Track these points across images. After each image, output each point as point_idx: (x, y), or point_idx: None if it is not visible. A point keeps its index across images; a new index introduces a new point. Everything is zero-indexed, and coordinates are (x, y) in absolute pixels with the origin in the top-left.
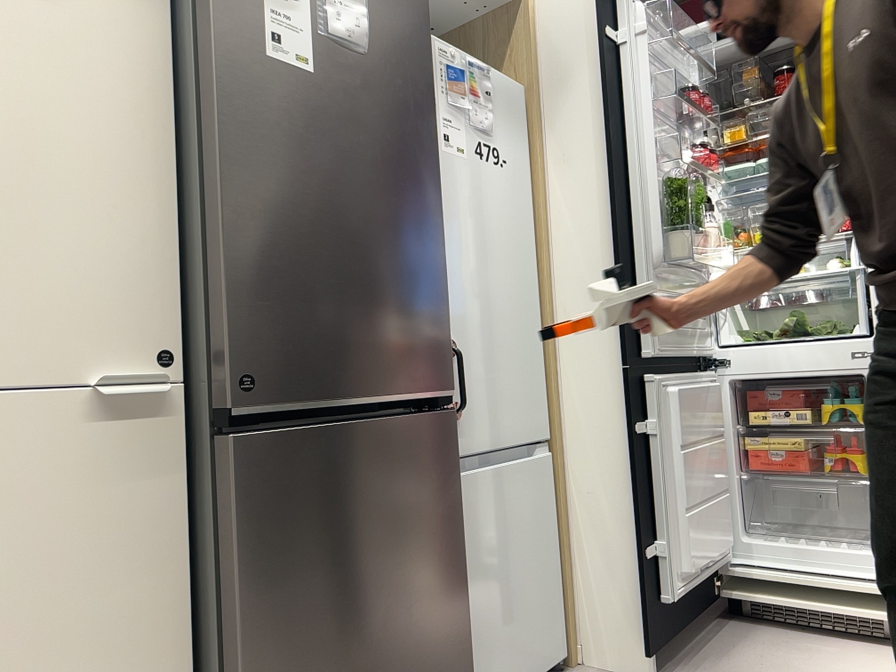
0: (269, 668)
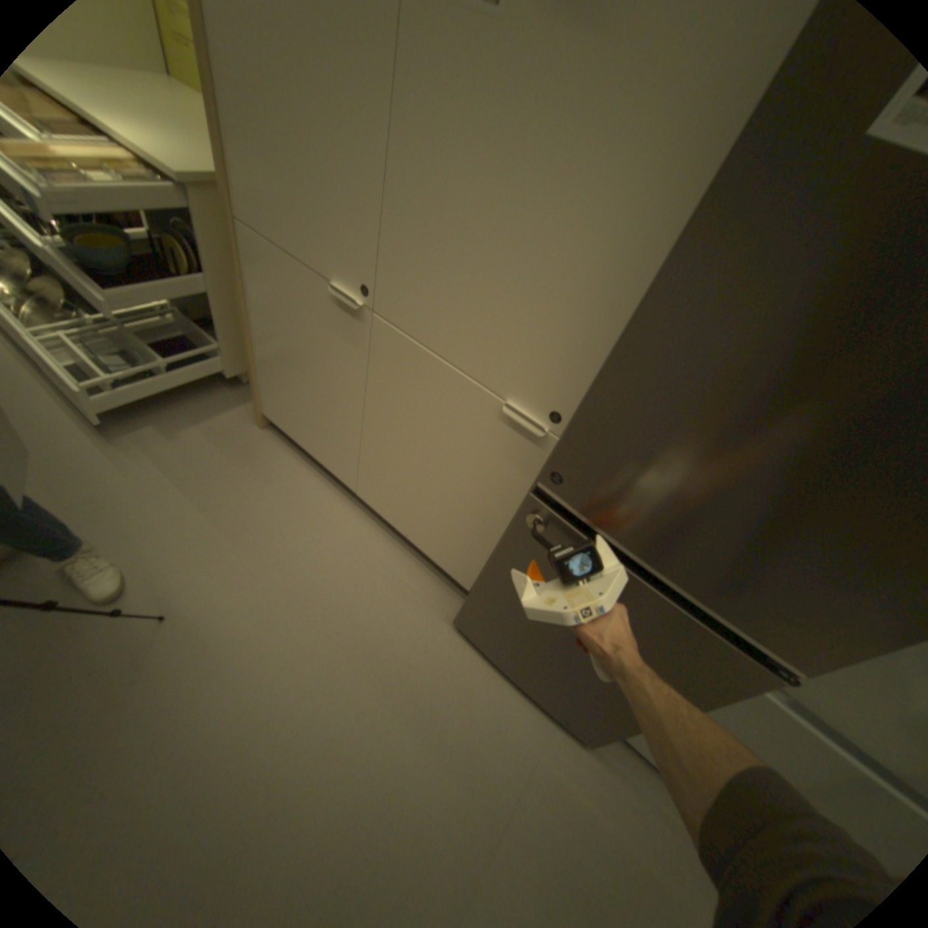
0: (499, 586)
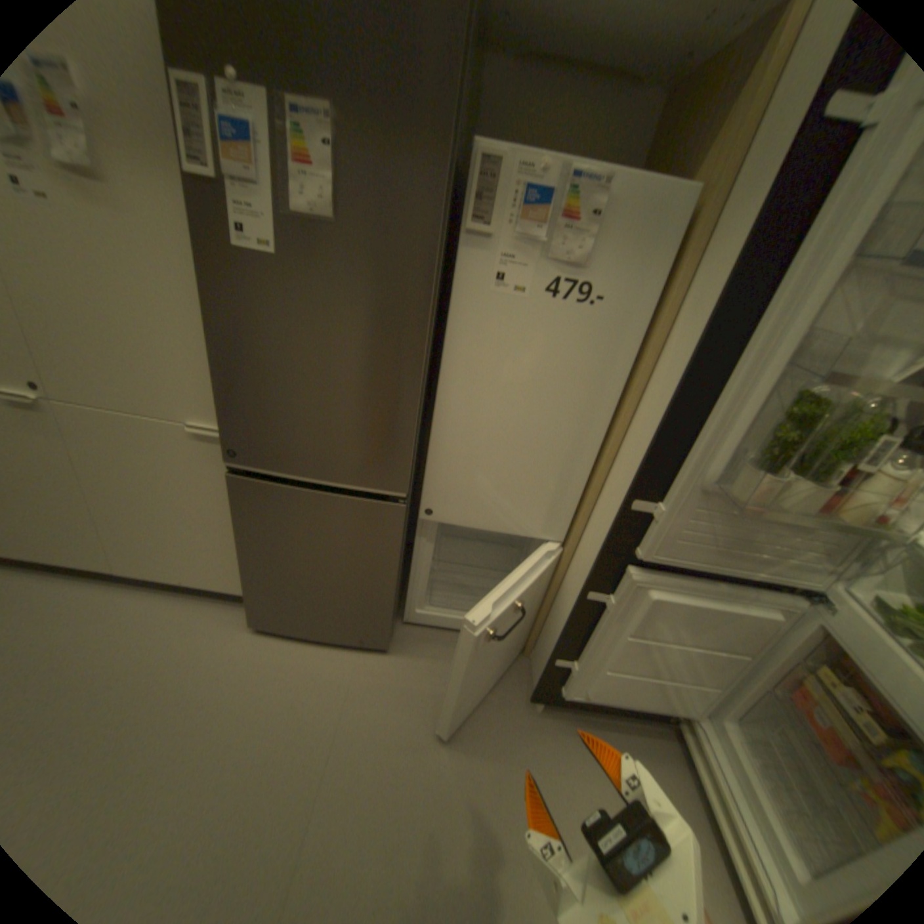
0: (253, 562)
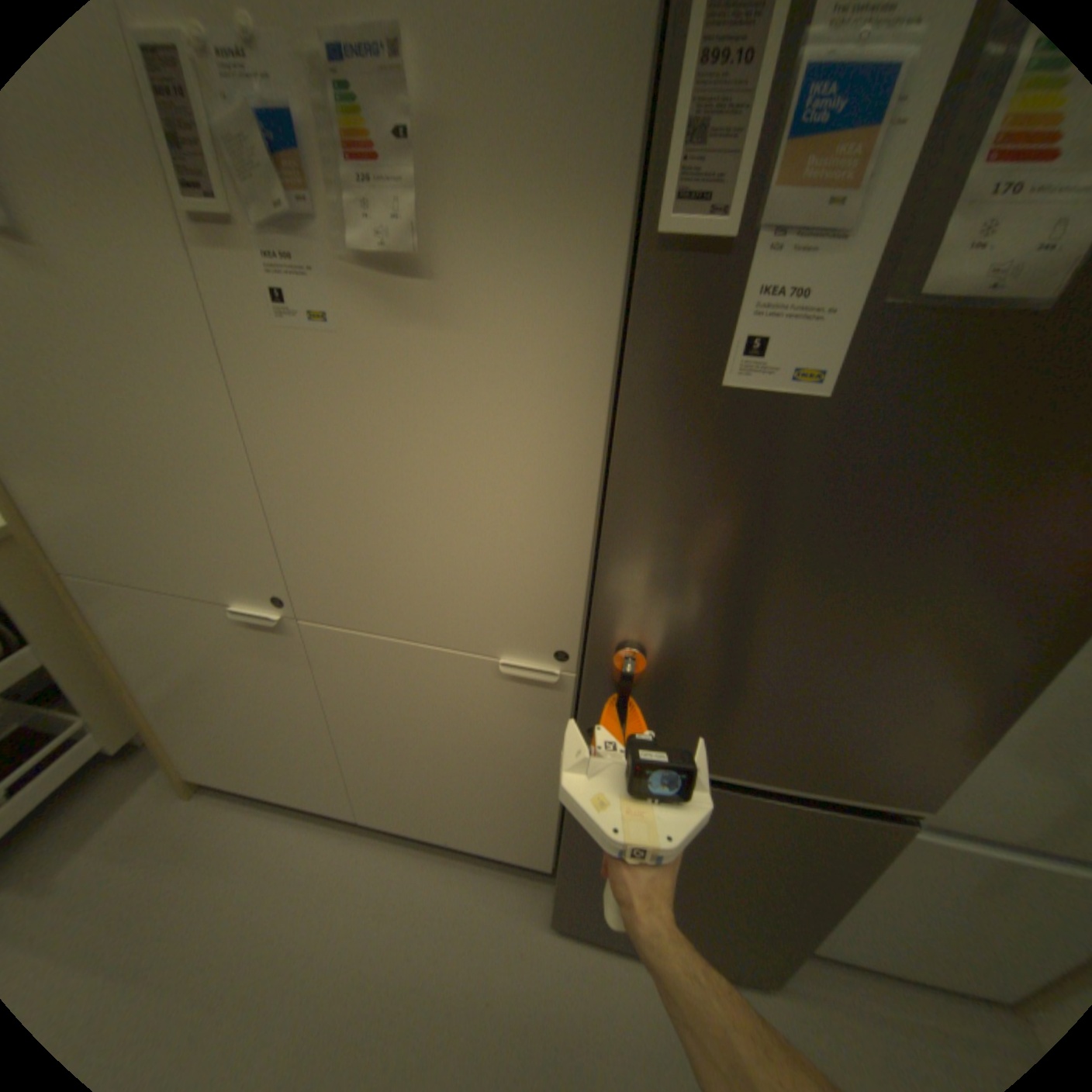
0: (585, 864)
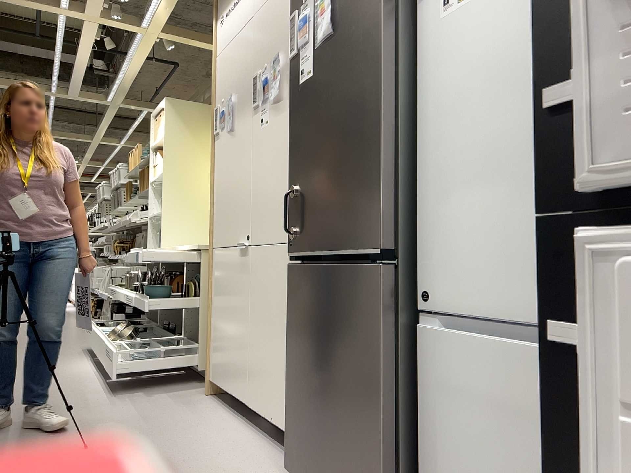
0: (292, 371)
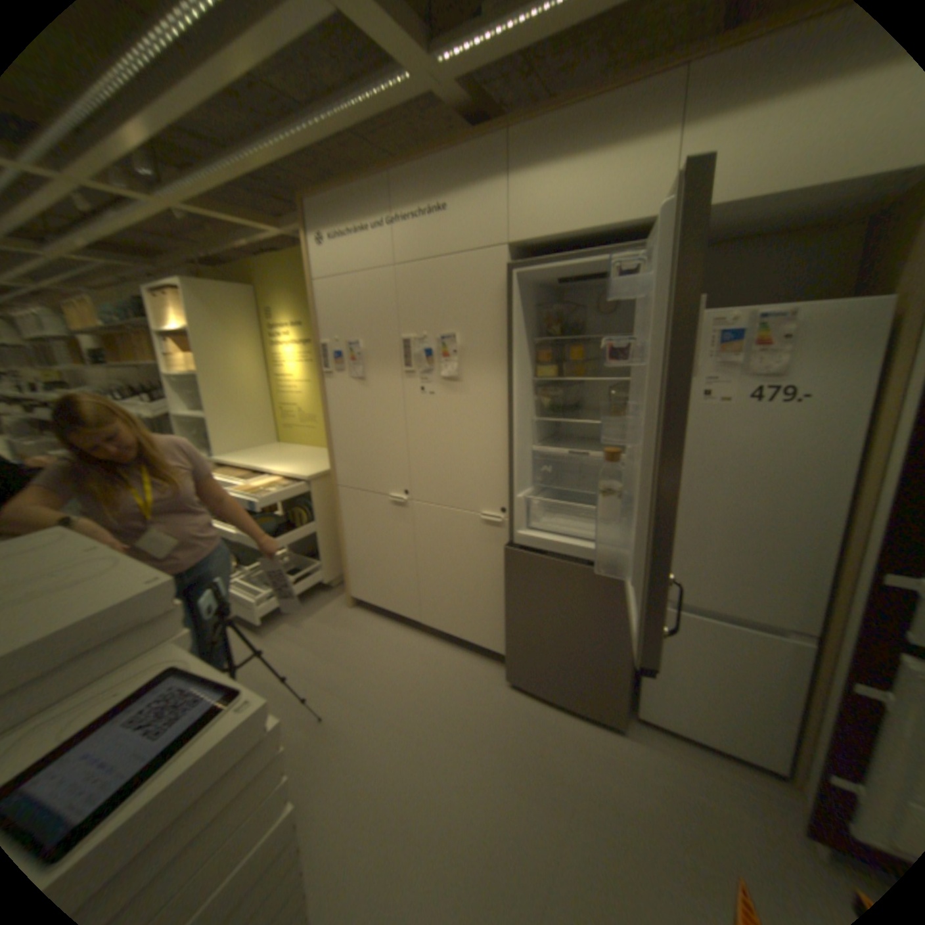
0: (514, 620)
